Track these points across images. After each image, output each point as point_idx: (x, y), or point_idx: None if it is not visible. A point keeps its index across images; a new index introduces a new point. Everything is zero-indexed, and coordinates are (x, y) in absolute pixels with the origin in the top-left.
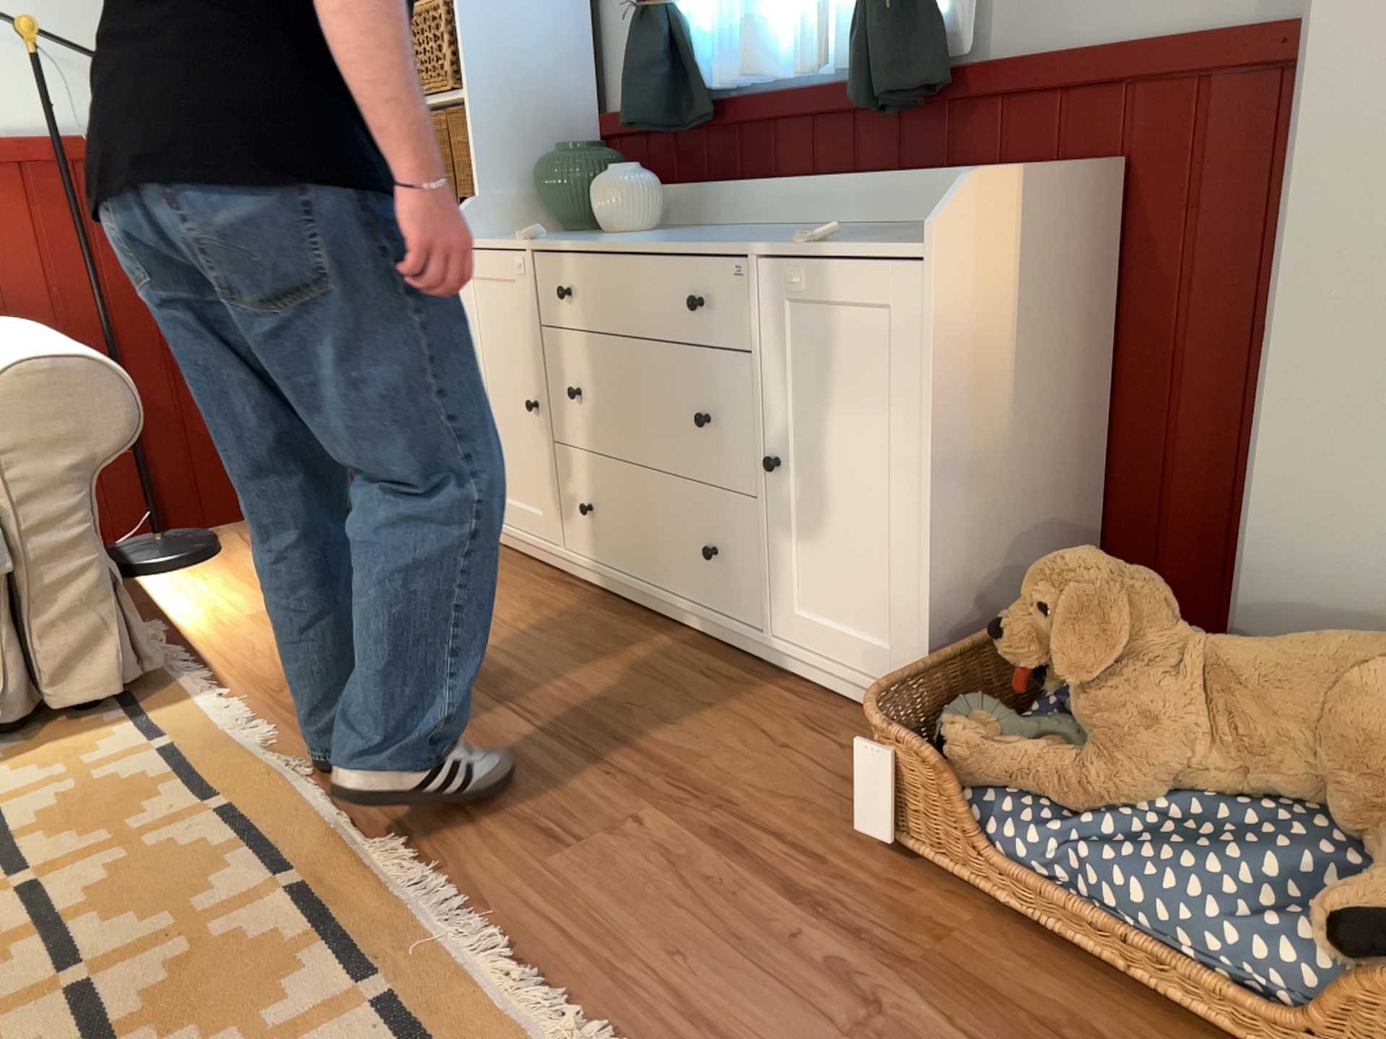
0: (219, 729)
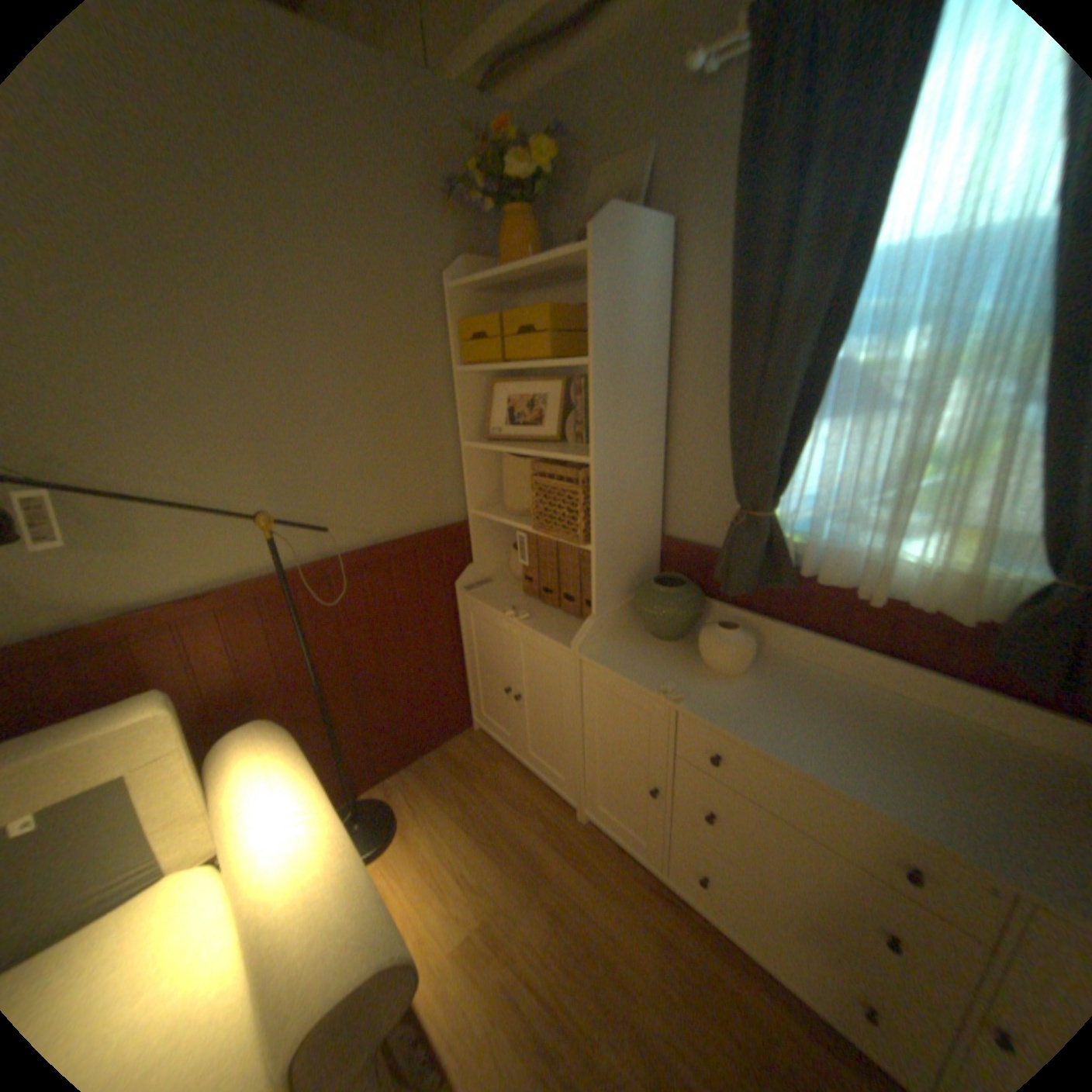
0: None
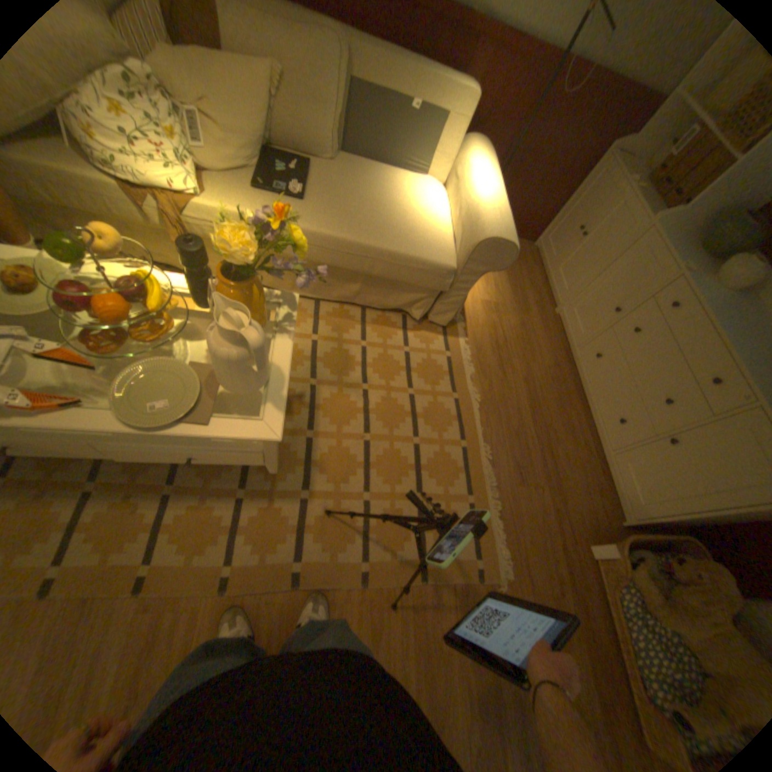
0: (461, 361)
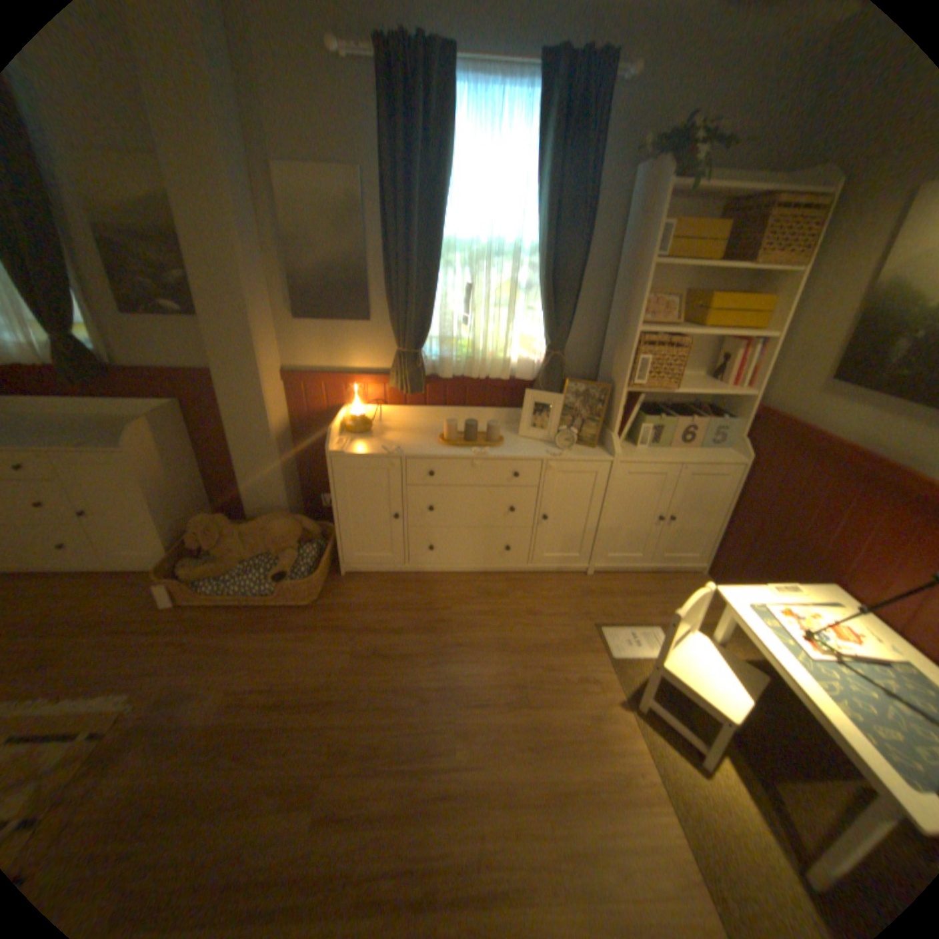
0: None
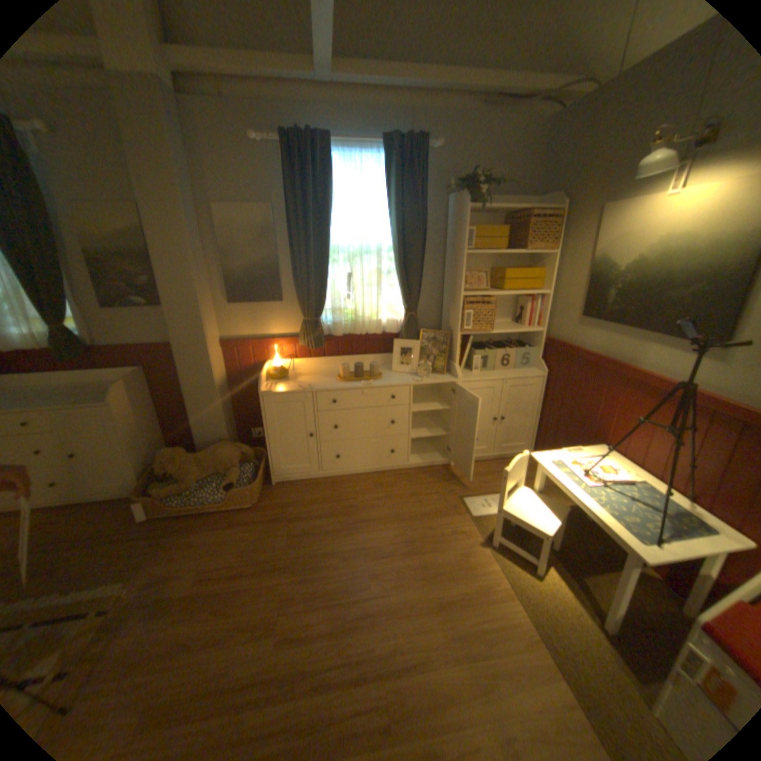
0: None
